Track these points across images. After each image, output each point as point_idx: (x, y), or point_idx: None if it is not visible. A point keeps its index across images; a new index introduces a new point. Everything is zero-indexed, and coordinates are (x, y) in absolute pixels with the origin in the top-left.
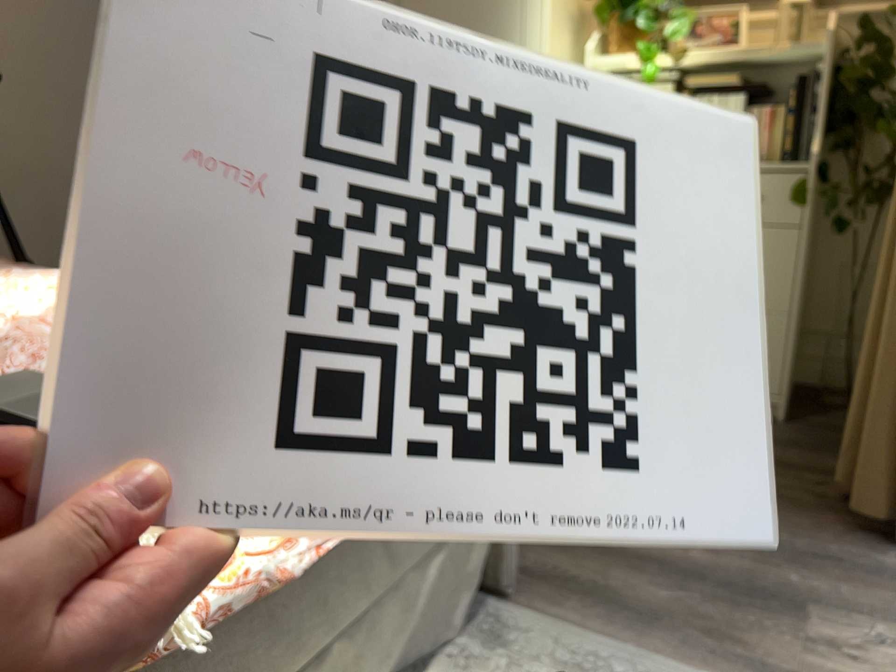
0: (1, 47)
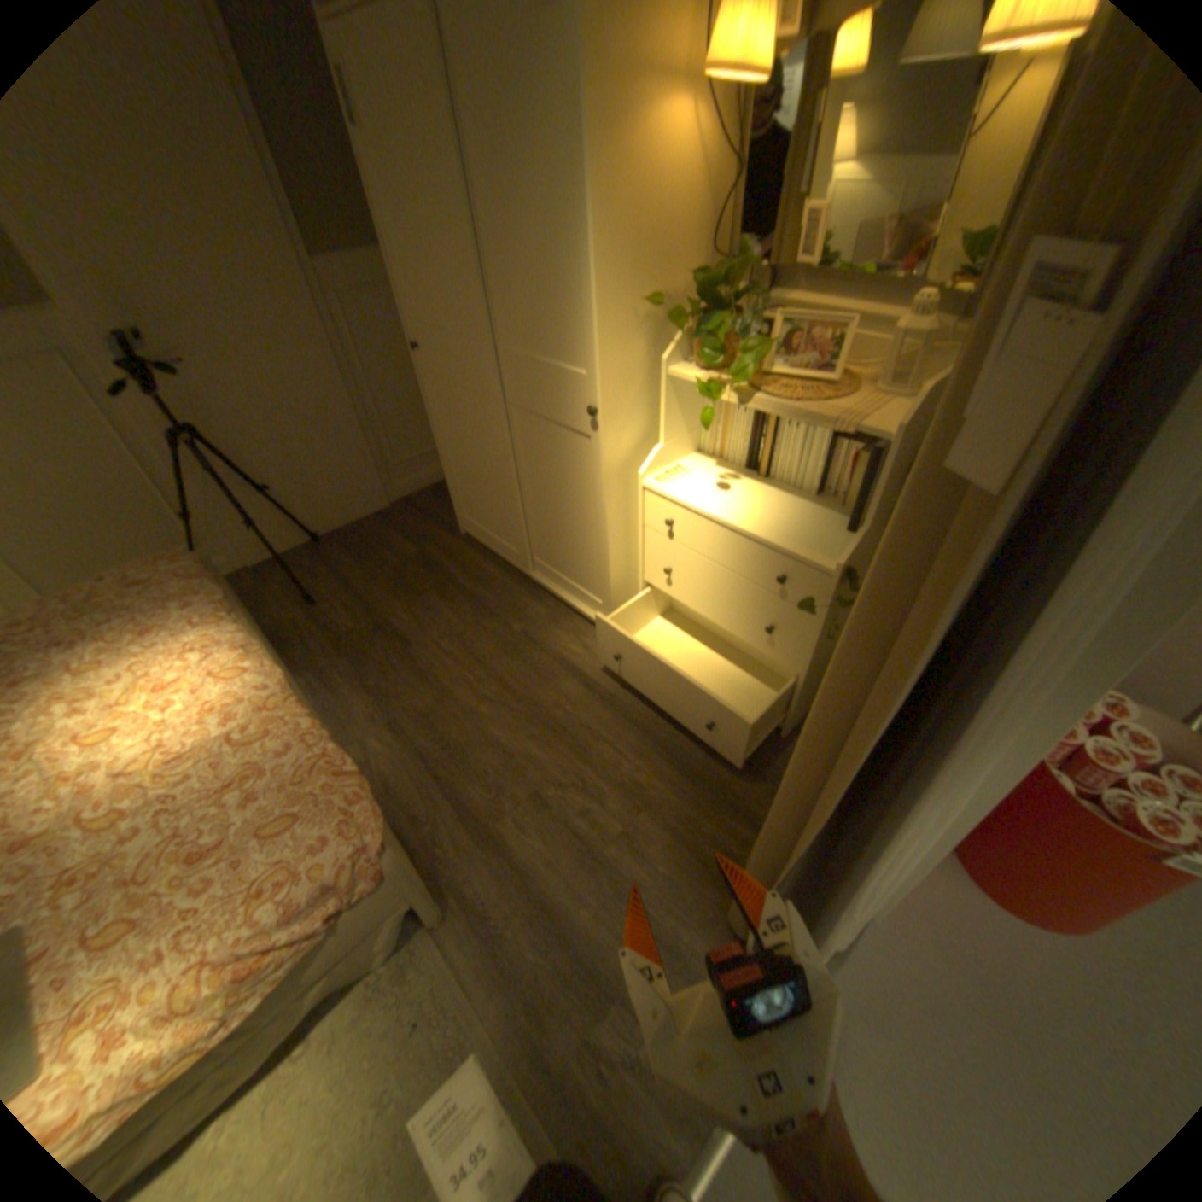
0: (190, 314)
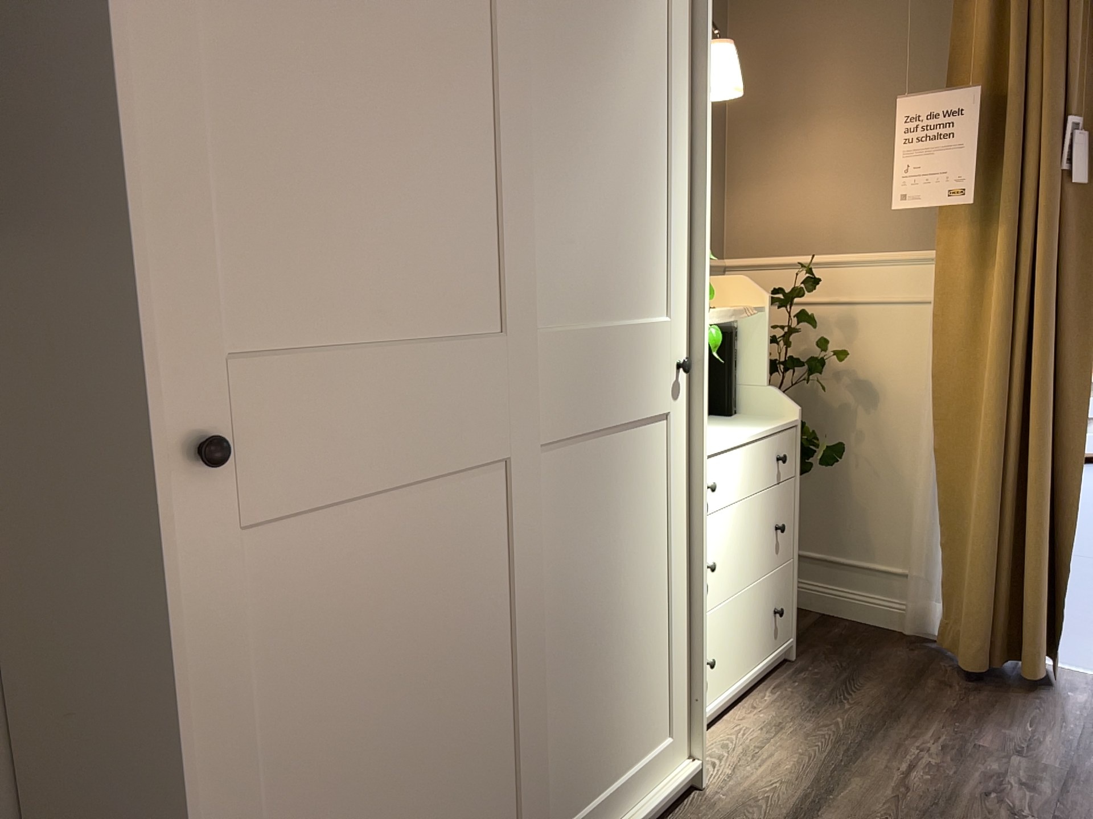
0: None
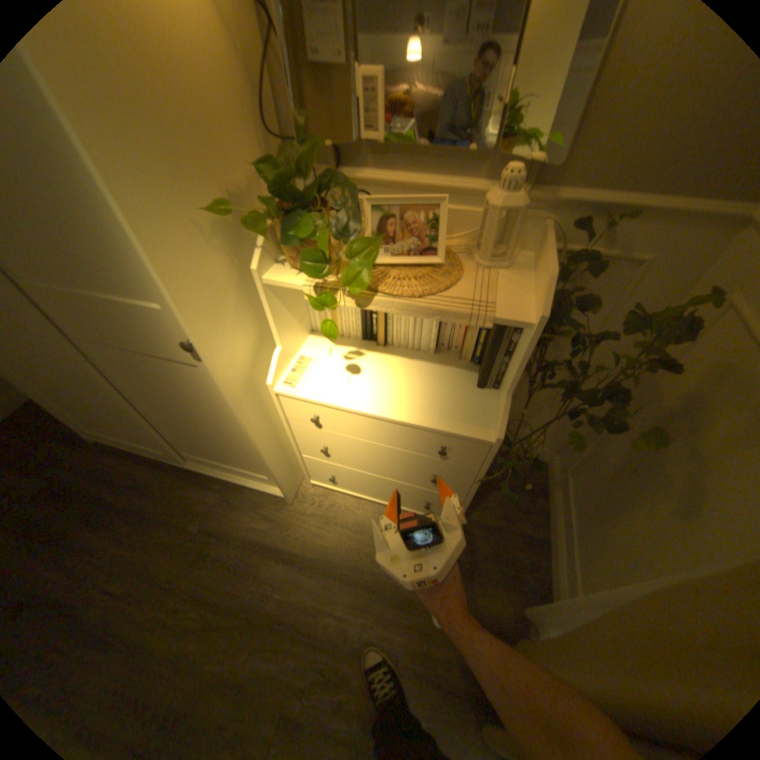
0: None
